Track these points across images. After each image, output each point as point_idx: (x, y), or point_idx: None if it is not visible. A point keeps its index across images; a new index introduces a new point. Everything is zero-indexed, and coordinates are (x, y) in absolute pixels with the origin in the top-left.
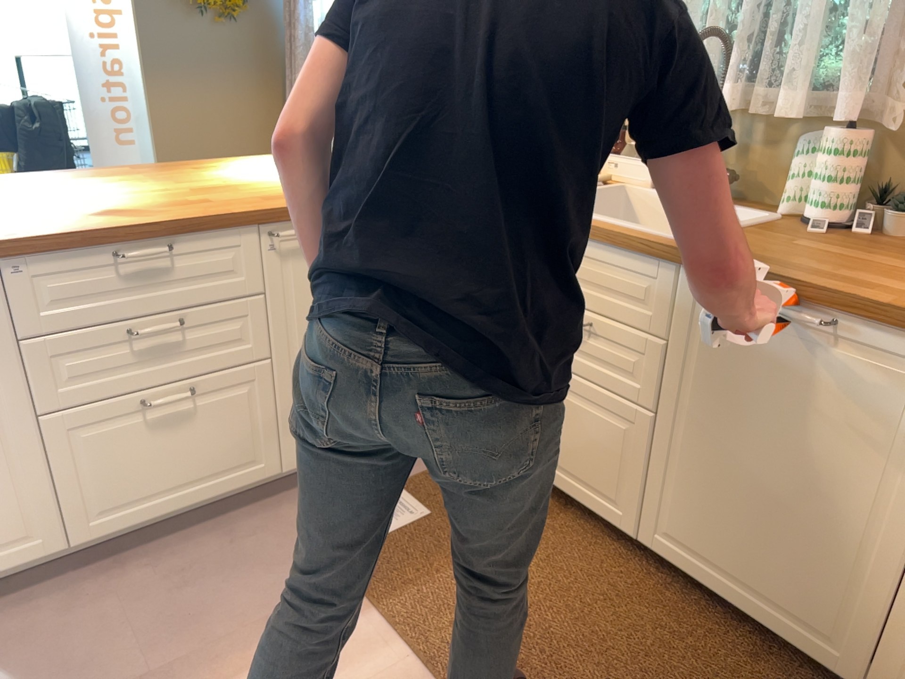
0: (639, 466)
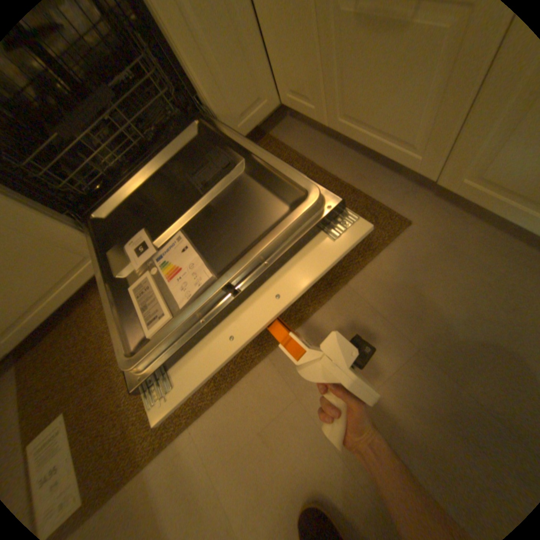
0: (47, 224)
